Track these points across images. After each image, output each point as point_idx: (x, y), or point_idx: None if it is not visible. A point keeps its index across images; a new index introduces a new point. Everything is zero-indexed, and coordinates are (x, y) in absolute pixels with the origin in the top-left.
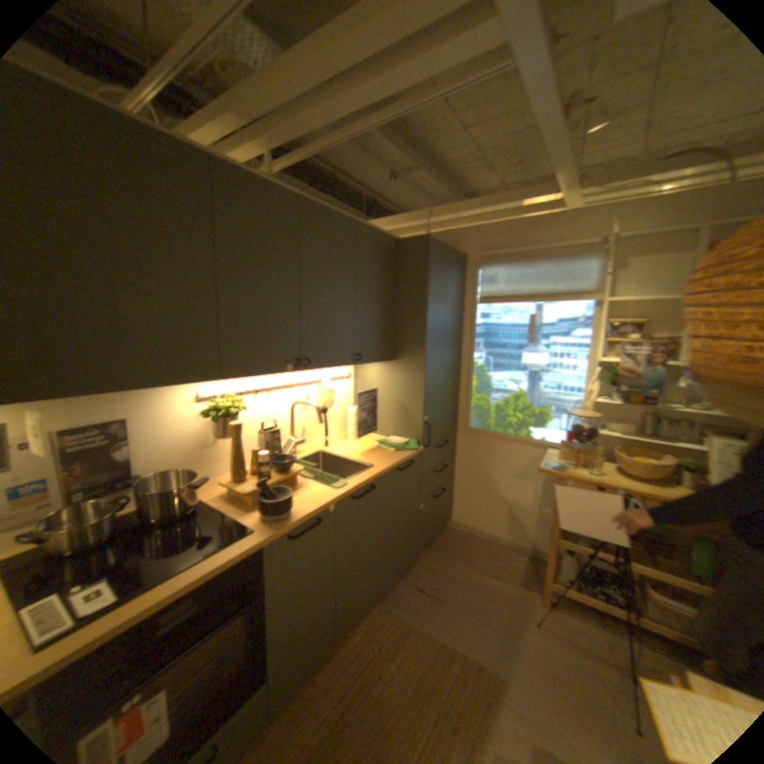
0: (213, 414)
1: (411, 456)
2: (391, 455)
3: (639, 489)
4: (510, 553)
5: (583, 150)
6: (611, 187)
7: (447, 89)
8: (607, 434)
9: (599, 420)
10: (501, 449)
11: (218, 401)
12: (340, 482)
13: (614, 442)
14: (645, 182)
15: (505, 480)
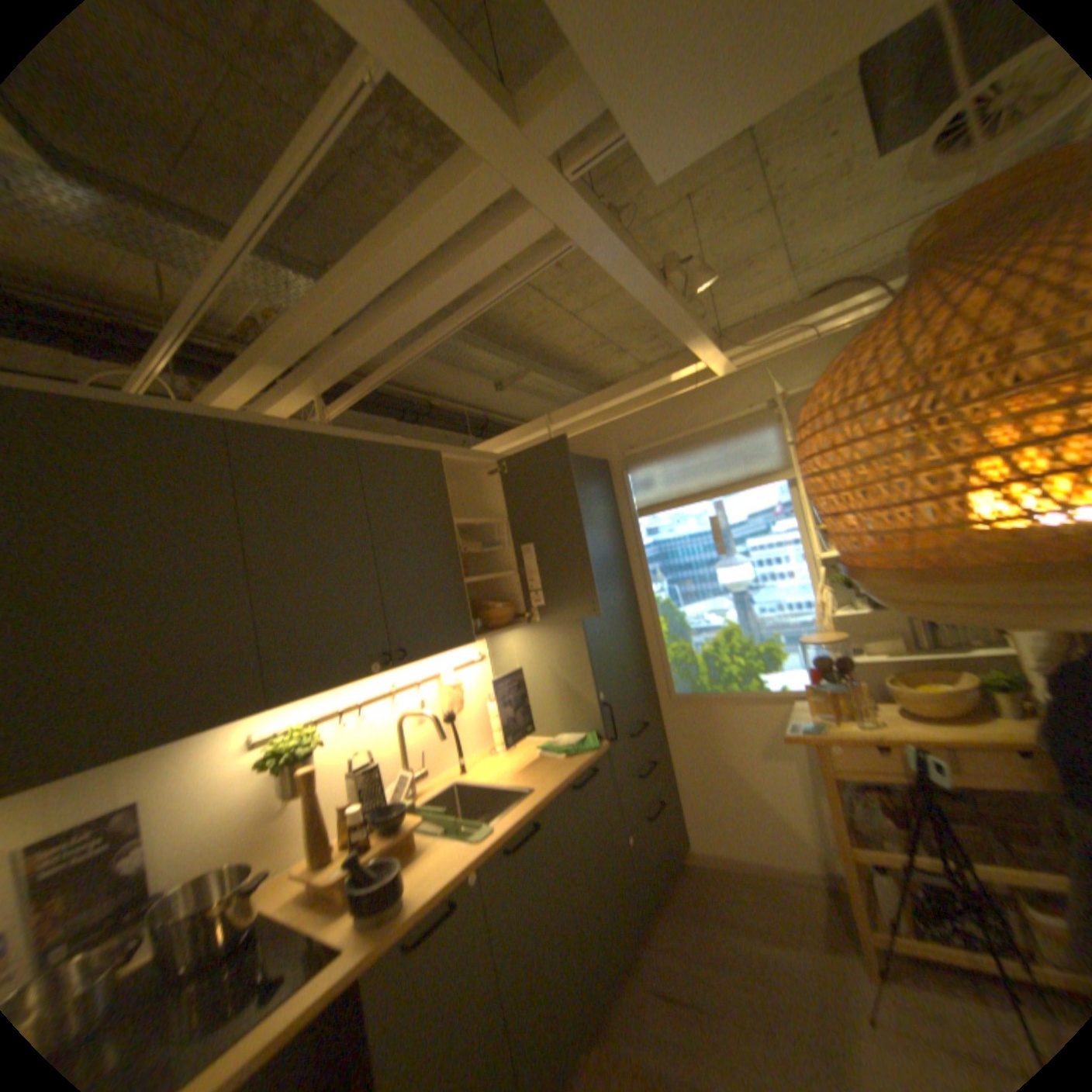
0: (270, 763)
1: (591, 761)
2: (560, 765)
3: (937, 736)
4: (794, 889)
5: (704, 311)
6: (756, 343)
7: (508, 286)
8: (869, 660)
9: (850, 641)
10: (728, 717)
11: (278, 740)
12: (482, 829)
13: (884, 669)
14: (793, 329)
15: (750, 766)
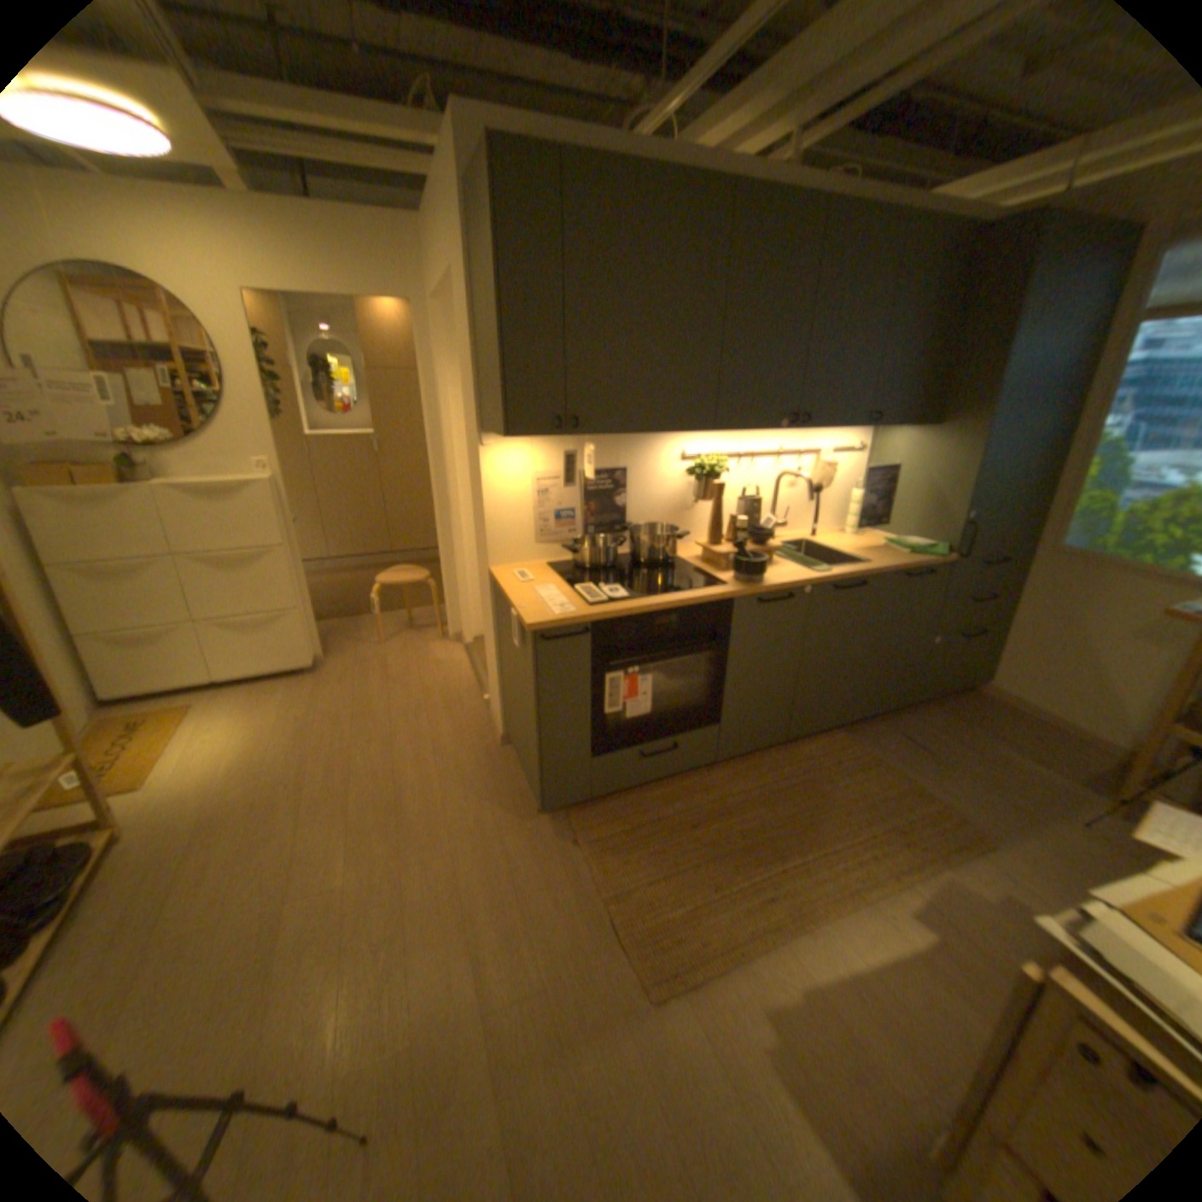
0: (695, 472)
1: (931, 562)
2: (900, 556)
3: None
4: (1085, 747)
5: None
6: None
7: None
8: None
9: None
10: (1117, 585)
11: (700, 459)
12: (821, 567)
13: None
14: None
15: (1110, 638)
